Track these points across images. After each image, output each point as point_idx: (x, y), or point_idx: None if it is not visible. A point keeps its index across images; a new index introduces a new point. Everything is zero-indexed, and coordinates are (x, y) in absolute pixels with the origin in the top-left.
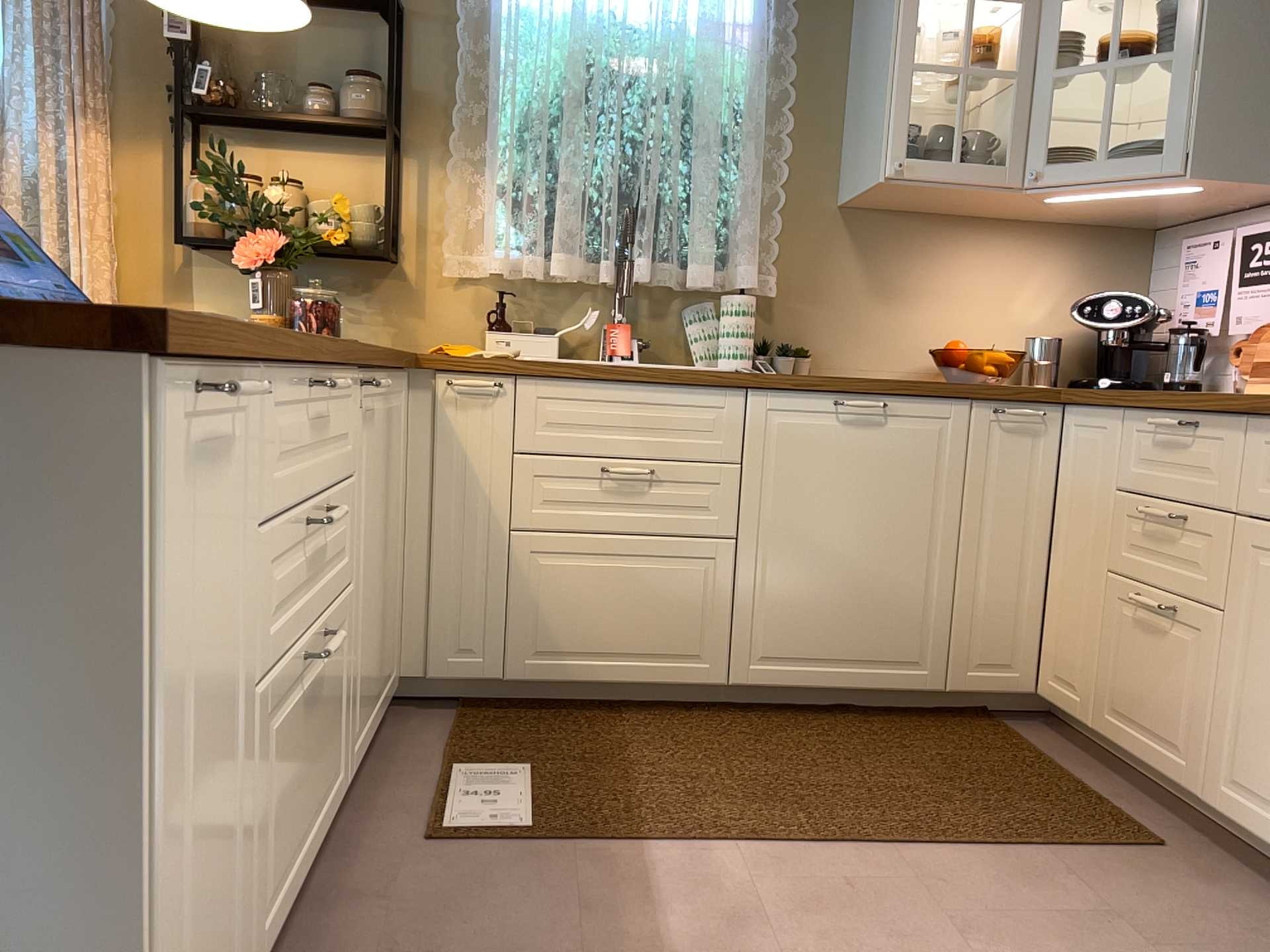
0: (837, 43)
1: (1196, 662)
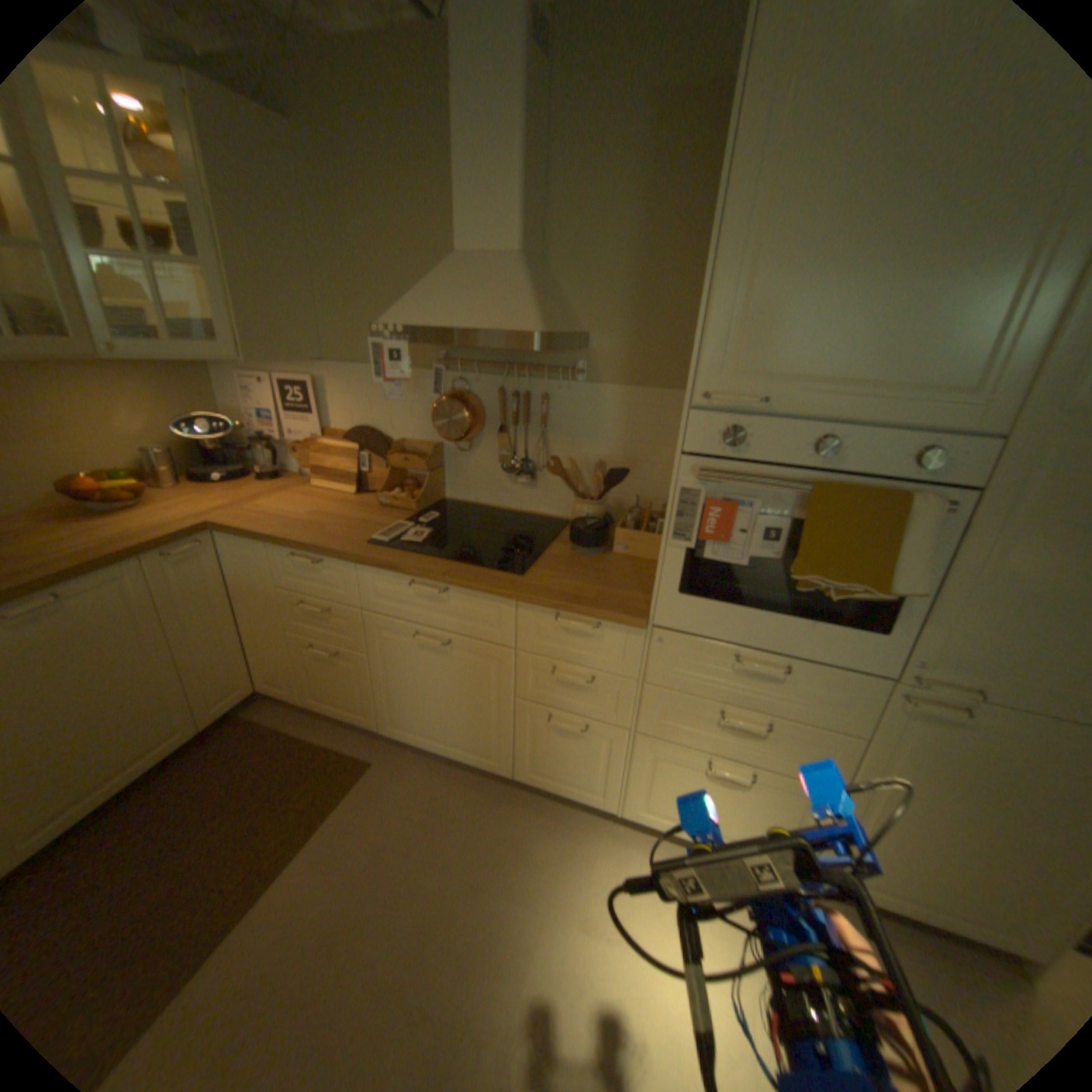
0: None
1: (356, 677)
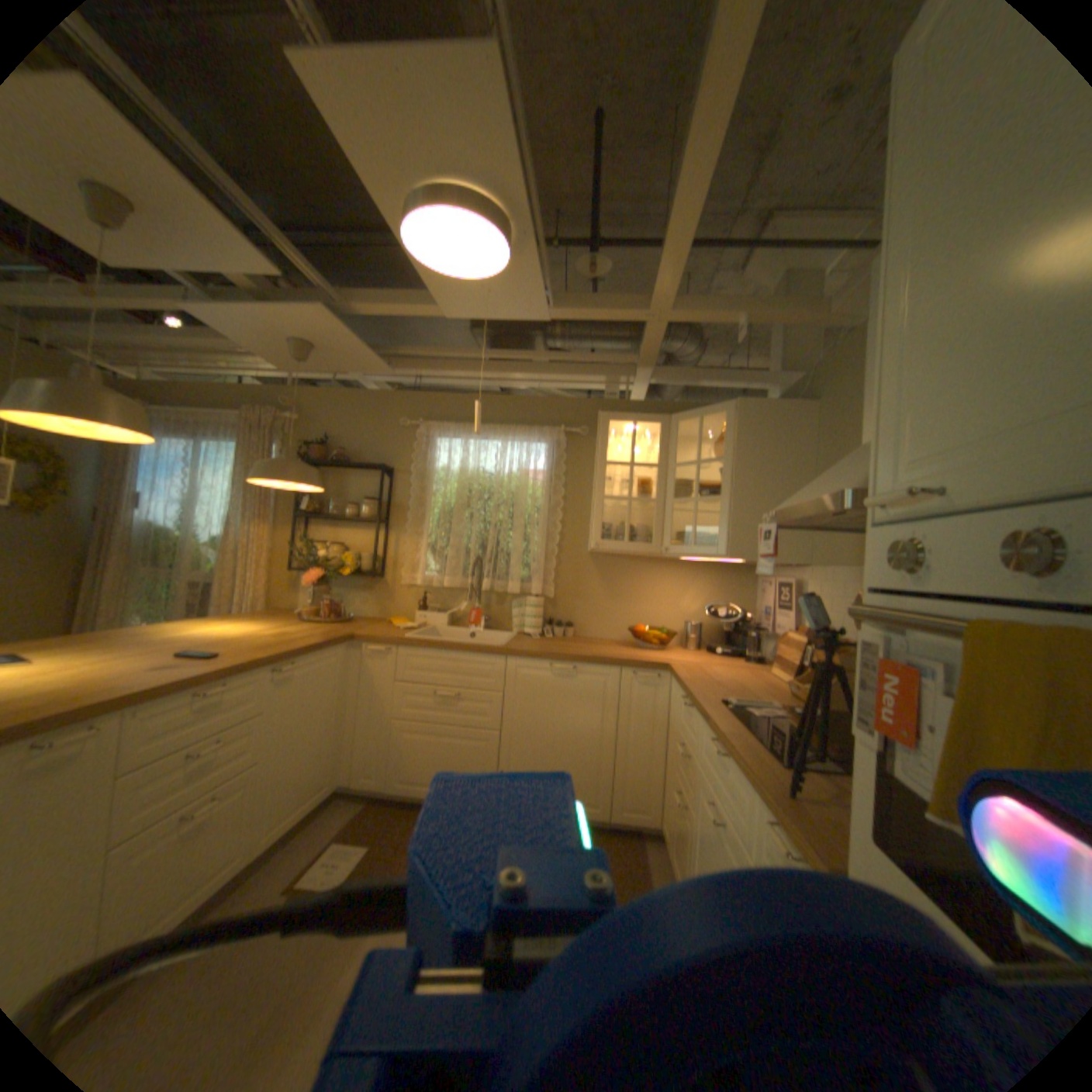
0: (587, 478)
1: (689, 843)
